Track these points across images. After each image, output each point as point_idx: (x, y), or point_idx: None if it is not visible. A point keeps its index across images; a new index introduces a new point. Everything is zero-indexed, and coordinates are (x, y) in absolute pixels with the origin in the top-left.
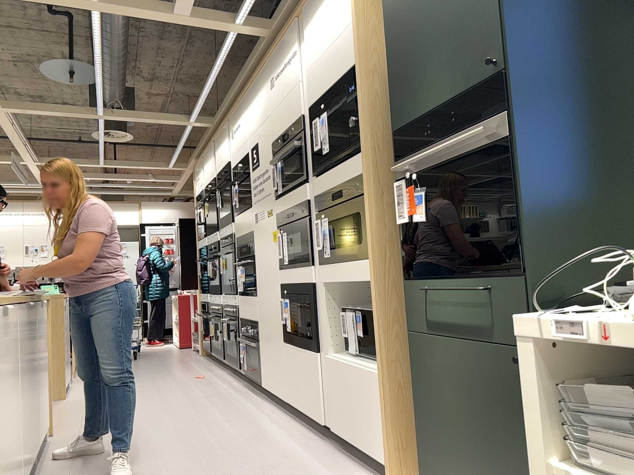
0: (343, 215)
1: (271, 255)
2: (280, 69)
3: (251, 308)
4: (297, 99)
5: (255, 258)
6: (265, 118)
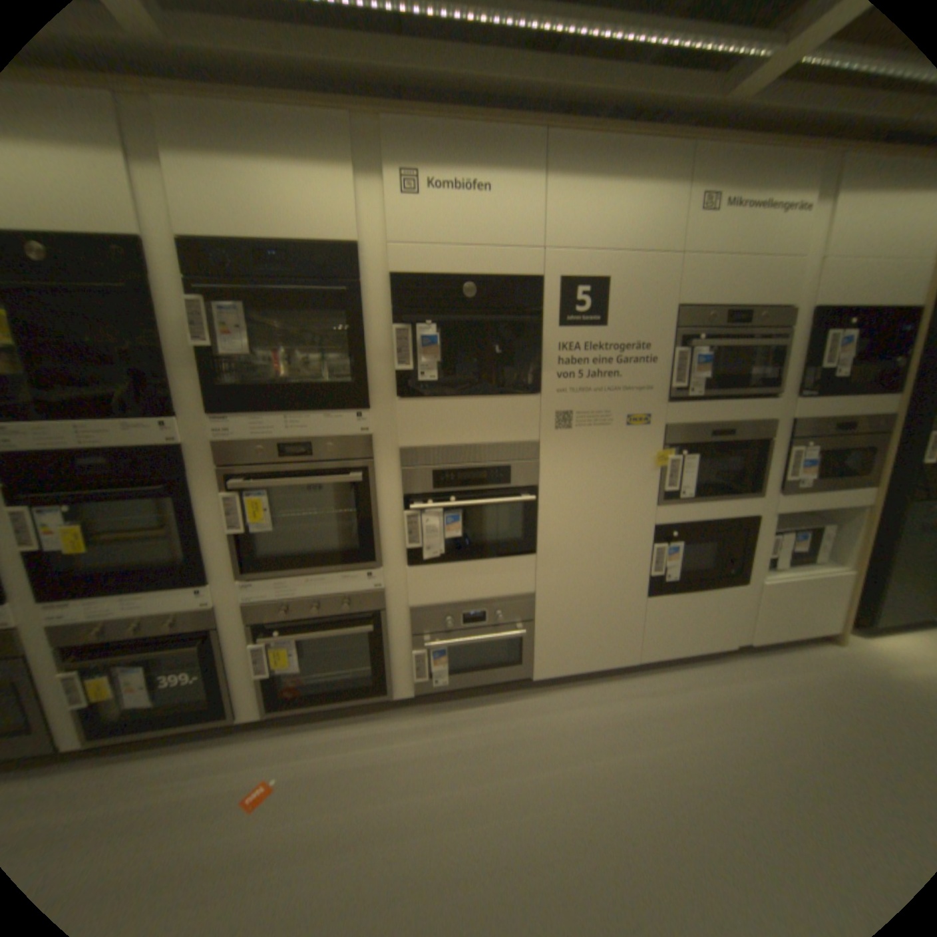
0: (846, 447)
1: (628, 485)
2: (749, 196)
3: (496, 577)
4: (789, 277)
5: (541, 490)
6: (660, 247)
